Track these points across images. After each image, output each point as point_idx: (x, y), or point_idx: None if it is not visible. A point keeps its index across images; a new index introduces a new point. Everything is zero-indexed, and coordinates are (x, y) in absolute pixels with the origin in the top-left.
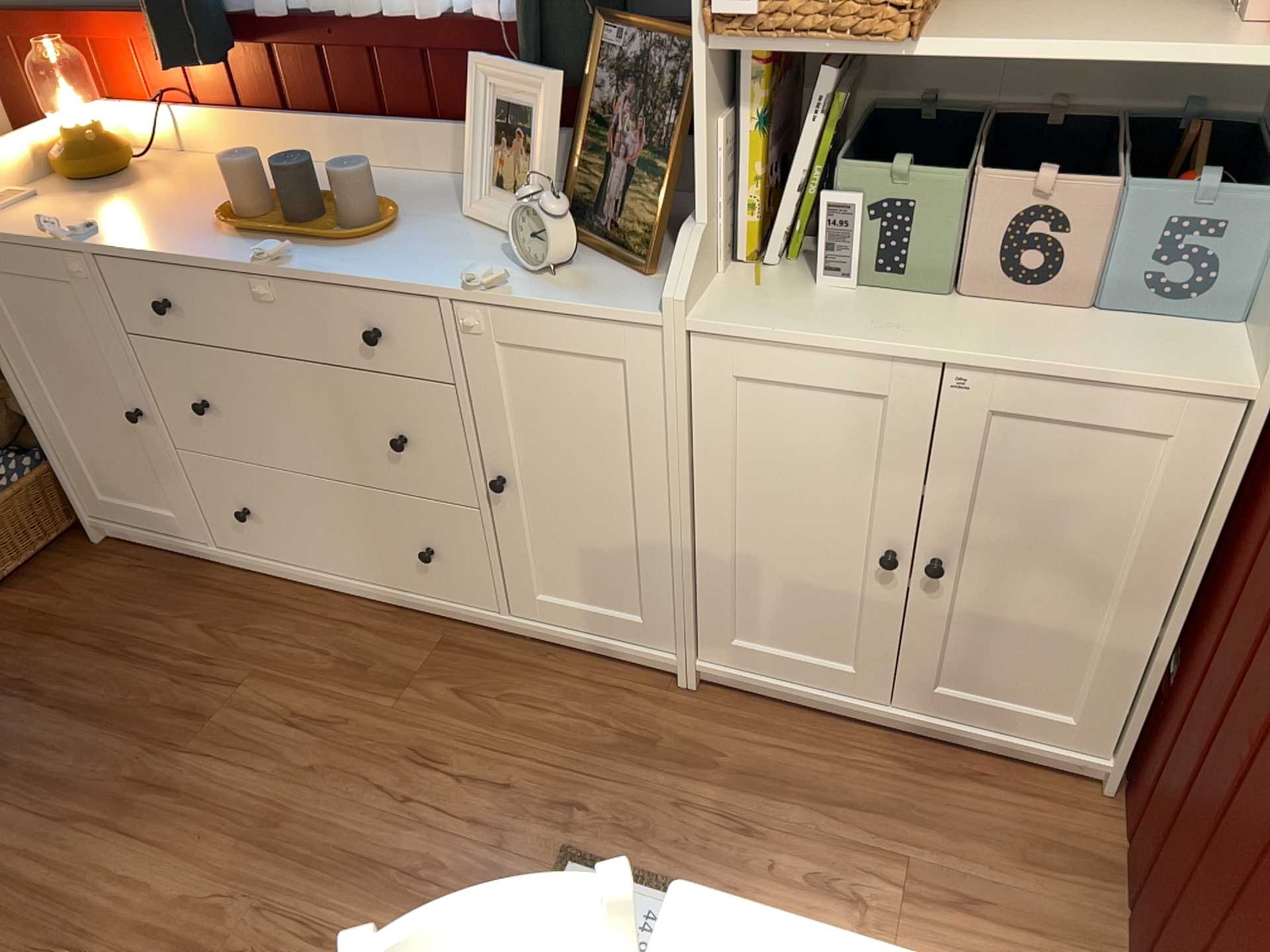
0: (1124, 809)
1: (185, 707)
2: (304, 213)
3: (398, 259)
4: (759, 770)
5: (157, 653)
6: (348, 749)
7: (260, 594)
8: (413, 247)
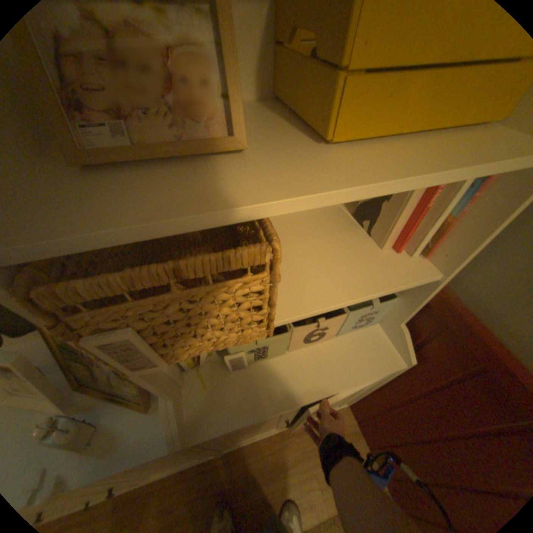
0: (357, 417)
1: None
2: None
3: None
4: (261, 477)
5: None
6: None
7: None
8: None
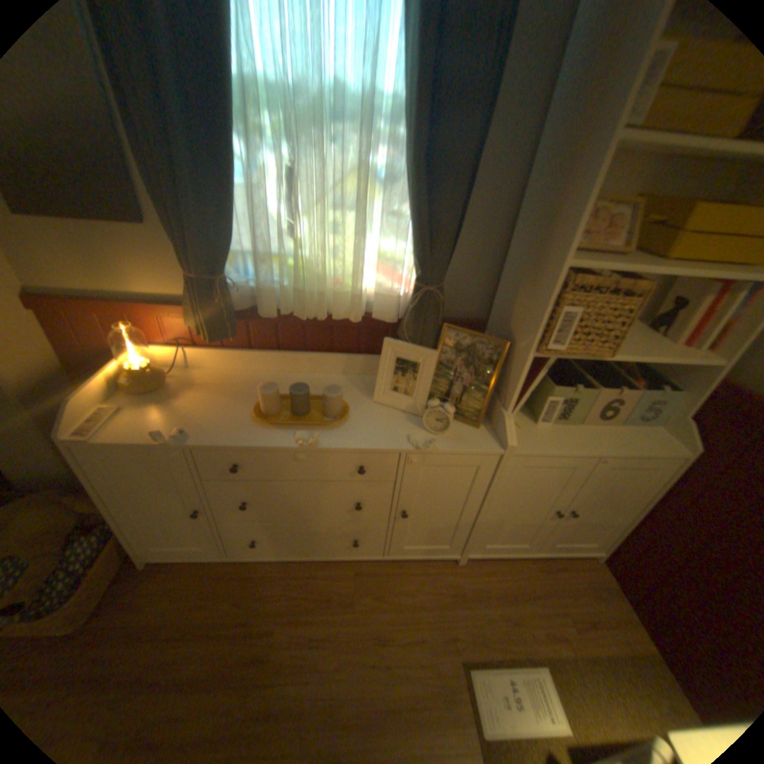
0: (617, 572)
1: (246, 665)
2: (301, 409)
3: (362, 430)
4: (506, 597)
5: (210, 635)
6: (345, 655)
7: (250, 577)
8: (361, 420)
